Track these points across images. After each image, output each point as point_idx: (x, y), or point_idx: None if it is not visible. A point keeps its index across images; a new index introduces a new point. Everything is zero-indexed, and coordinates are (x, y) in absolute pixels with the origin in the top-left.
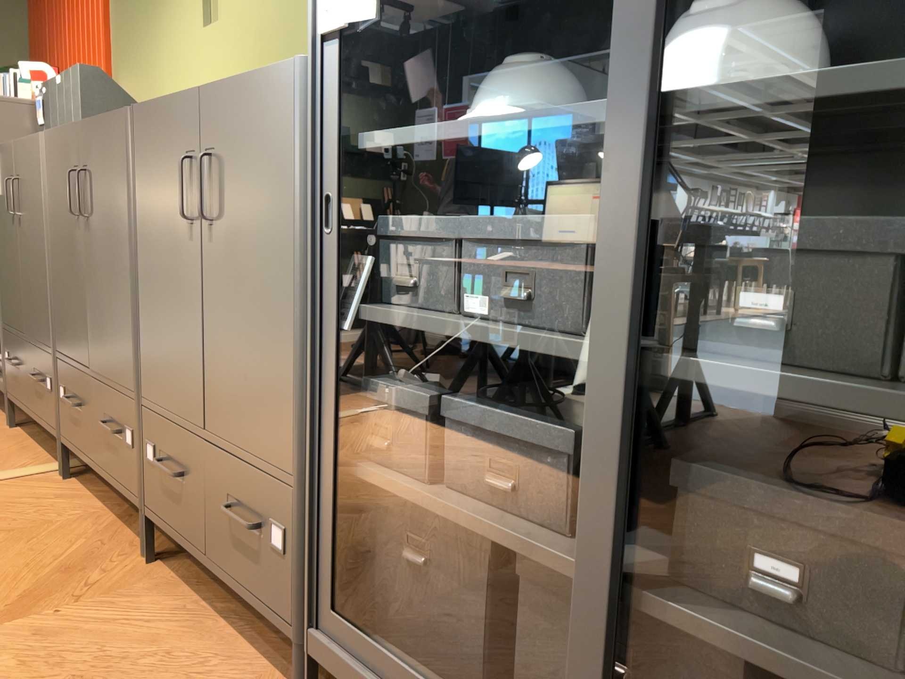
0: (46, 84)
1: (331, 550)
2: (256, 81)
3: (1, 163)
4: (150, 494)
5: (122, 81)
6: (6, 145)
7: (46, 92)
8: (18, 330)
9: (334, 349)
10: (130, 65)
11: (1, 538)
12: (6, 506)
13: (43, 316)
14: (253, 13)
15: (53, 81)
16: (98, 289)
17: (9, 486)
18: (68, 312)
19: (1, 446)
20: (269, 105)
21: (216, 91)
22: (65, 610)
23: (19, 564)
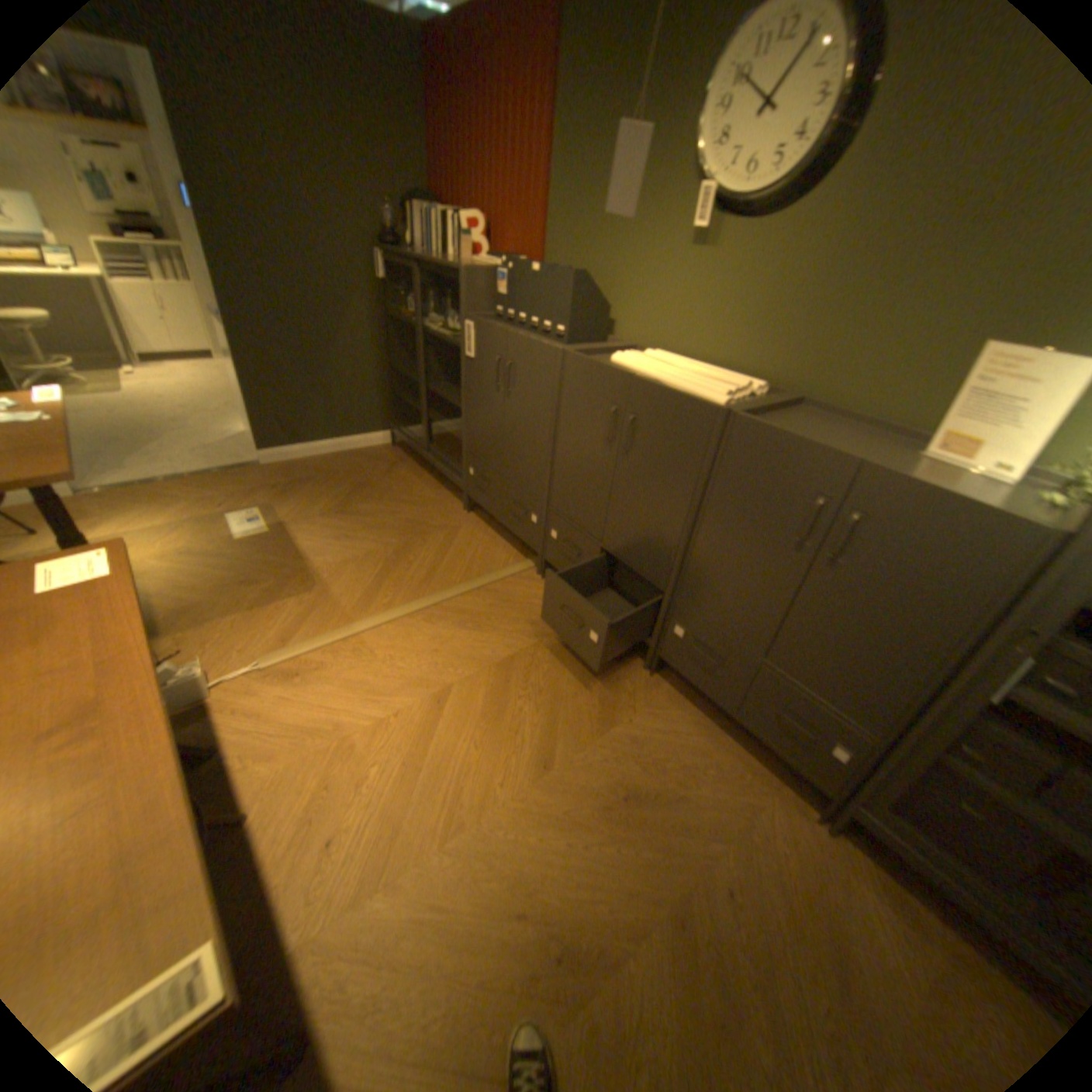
0: (511, 259)
1: (903, 786)
2: (968, 507)
3: (481, 335)
4: (669, 648)
5: (558, 245)
6: (490, 323)
7: (511, 266)
8: (490, 463)
9: (976, 709)
10: (572, 235)
11: (547, 639)
12: (527, 605)
13: (533, 474)
14: (771, 259)
15: (524, 262)
16: (629, 503)
17: (512, 582)
18: (576, 493)
19: (476, 535)
20: (982, 536)
21: (893, 479)
22: (632, 716)
23: (576, 668)
